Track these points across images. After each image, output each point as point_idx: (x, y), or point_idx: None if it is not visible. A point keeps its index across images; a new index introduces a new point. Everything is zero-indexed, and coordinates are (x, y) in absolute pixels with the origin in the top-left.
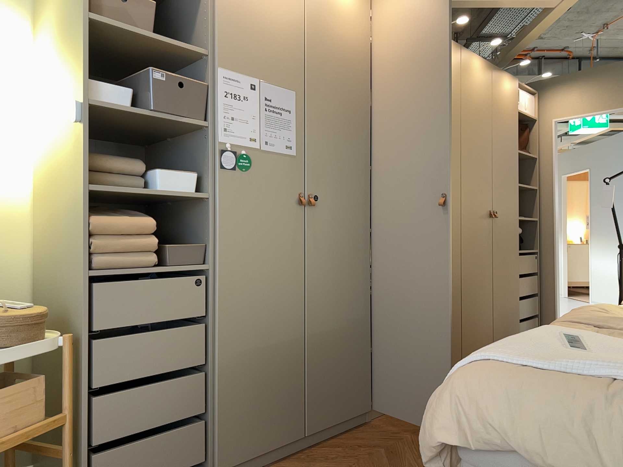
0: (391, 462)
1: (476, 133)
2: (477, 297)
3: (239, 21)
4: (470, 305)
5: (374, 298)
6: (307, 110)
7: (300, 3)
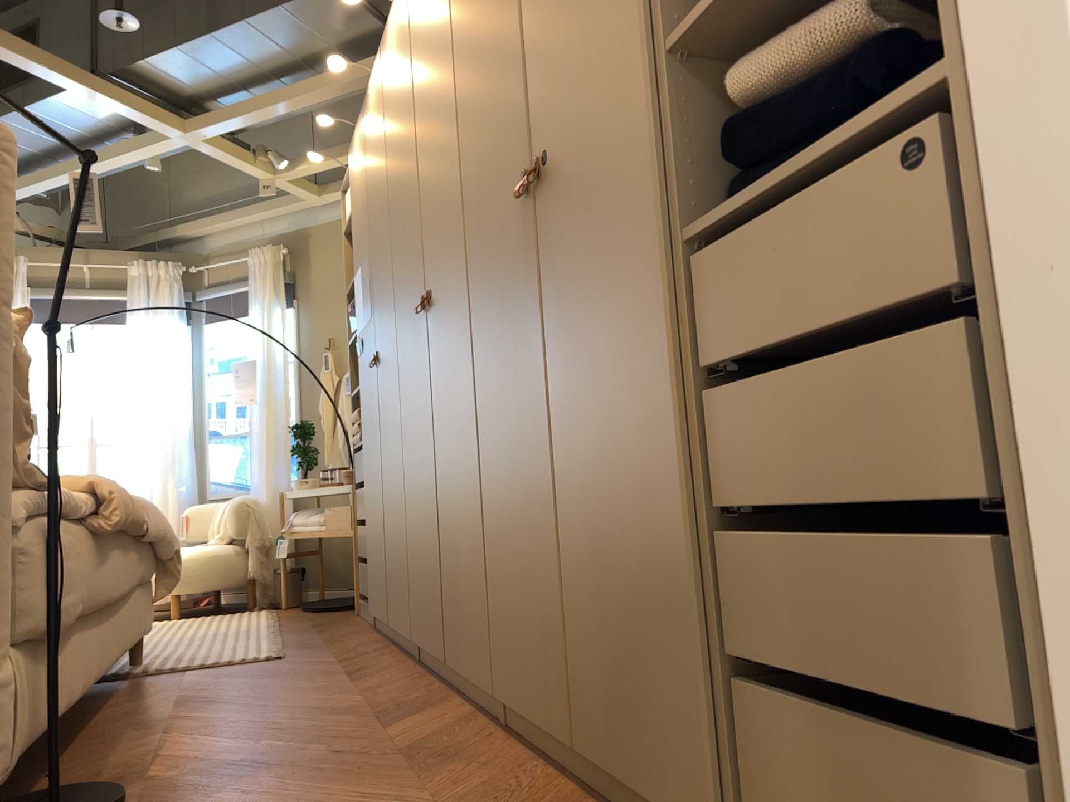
0: (315, 653)
1: (478, 12)
2: (509, 479)
3: (361, 231)
4: (498, 501)
5: (409, 469)
6: (377, 265)
7: (370, 165)
